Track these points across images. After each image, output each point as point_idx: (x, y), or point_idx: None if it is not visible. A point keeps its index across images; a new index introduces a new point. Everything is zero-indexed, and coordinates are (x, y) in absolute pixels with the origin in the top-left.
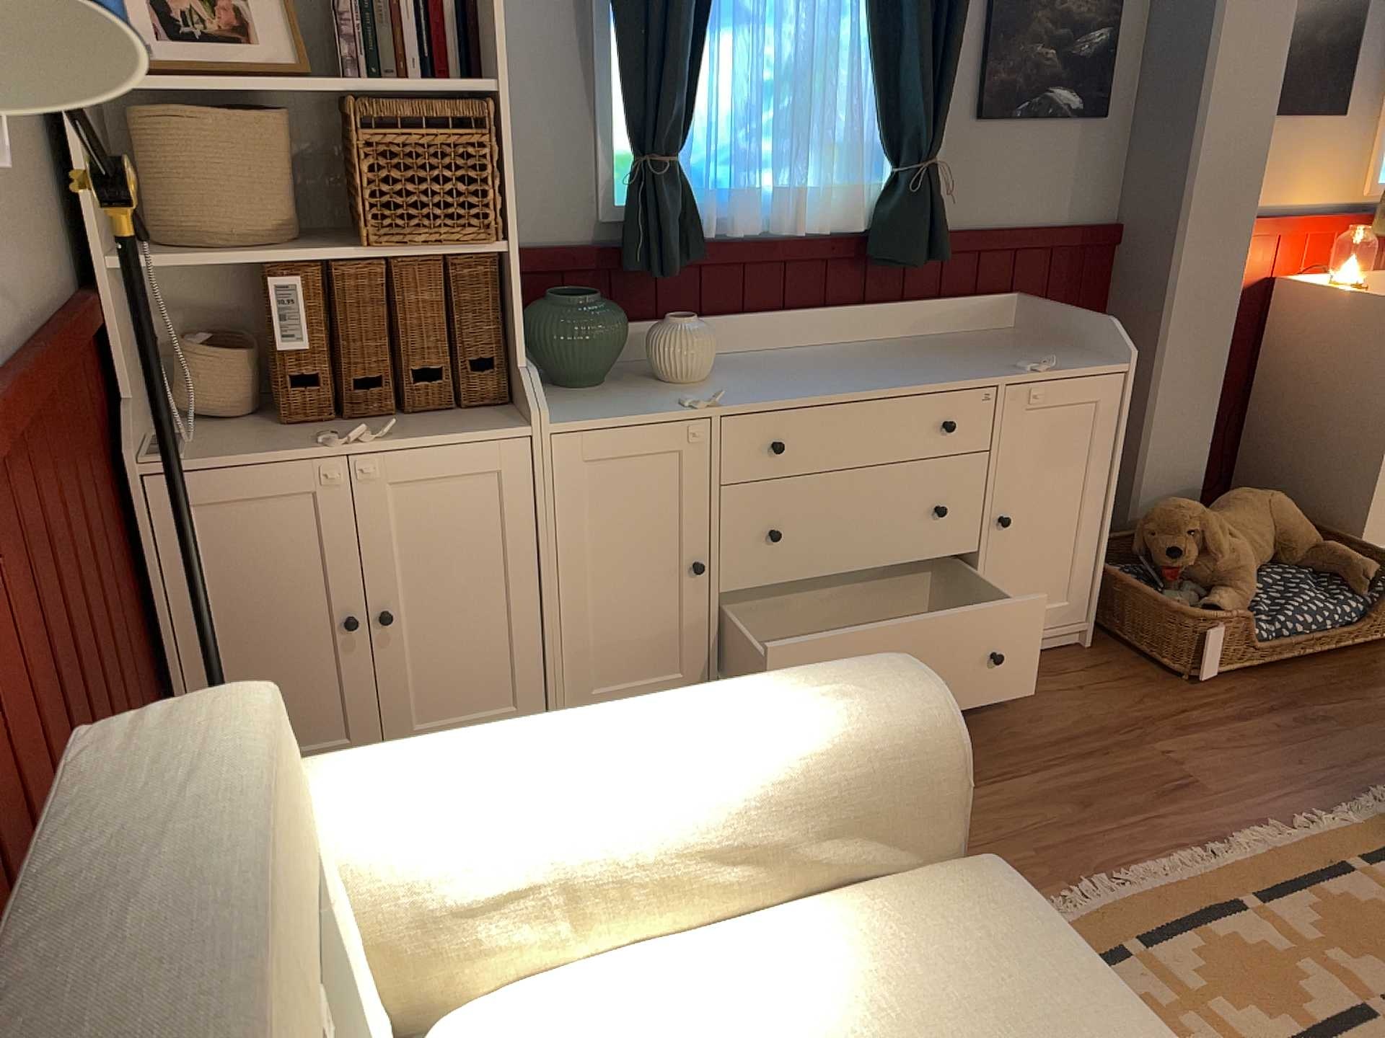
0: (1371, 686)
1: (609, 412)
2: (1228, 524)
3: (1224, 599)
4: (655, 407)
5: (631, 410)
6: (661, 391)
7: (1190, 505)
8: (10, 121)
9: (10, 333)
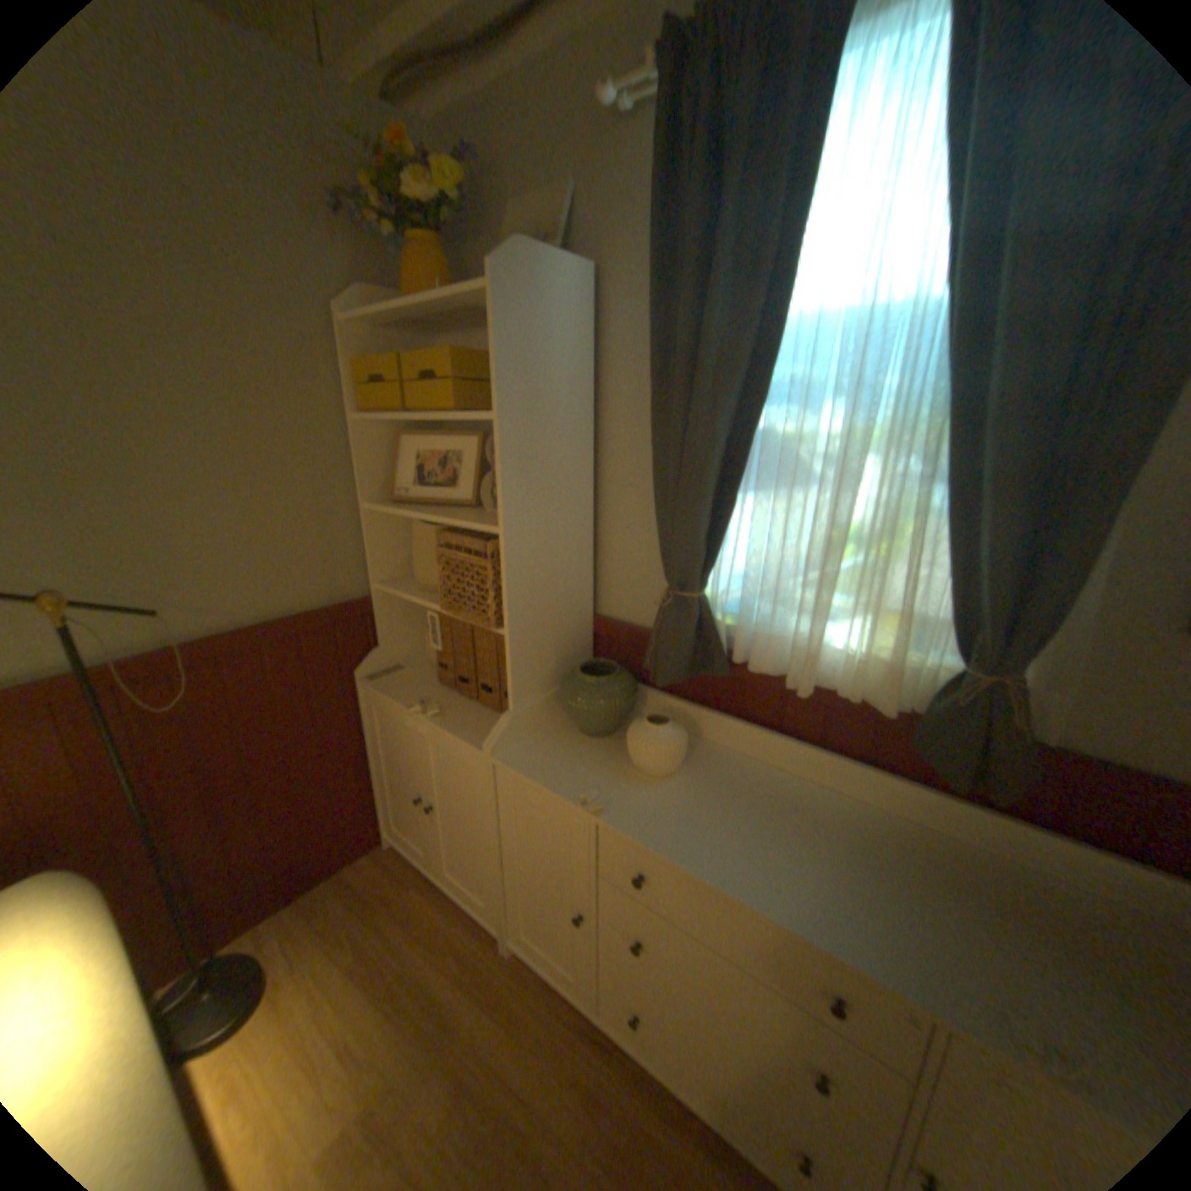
0: None
1: (540, 770)
2: None
3: None
4: (570, 785)
5: (555, 777)
6: (610, 771)
7: None
8: (294, 526)
9: (217, 625)
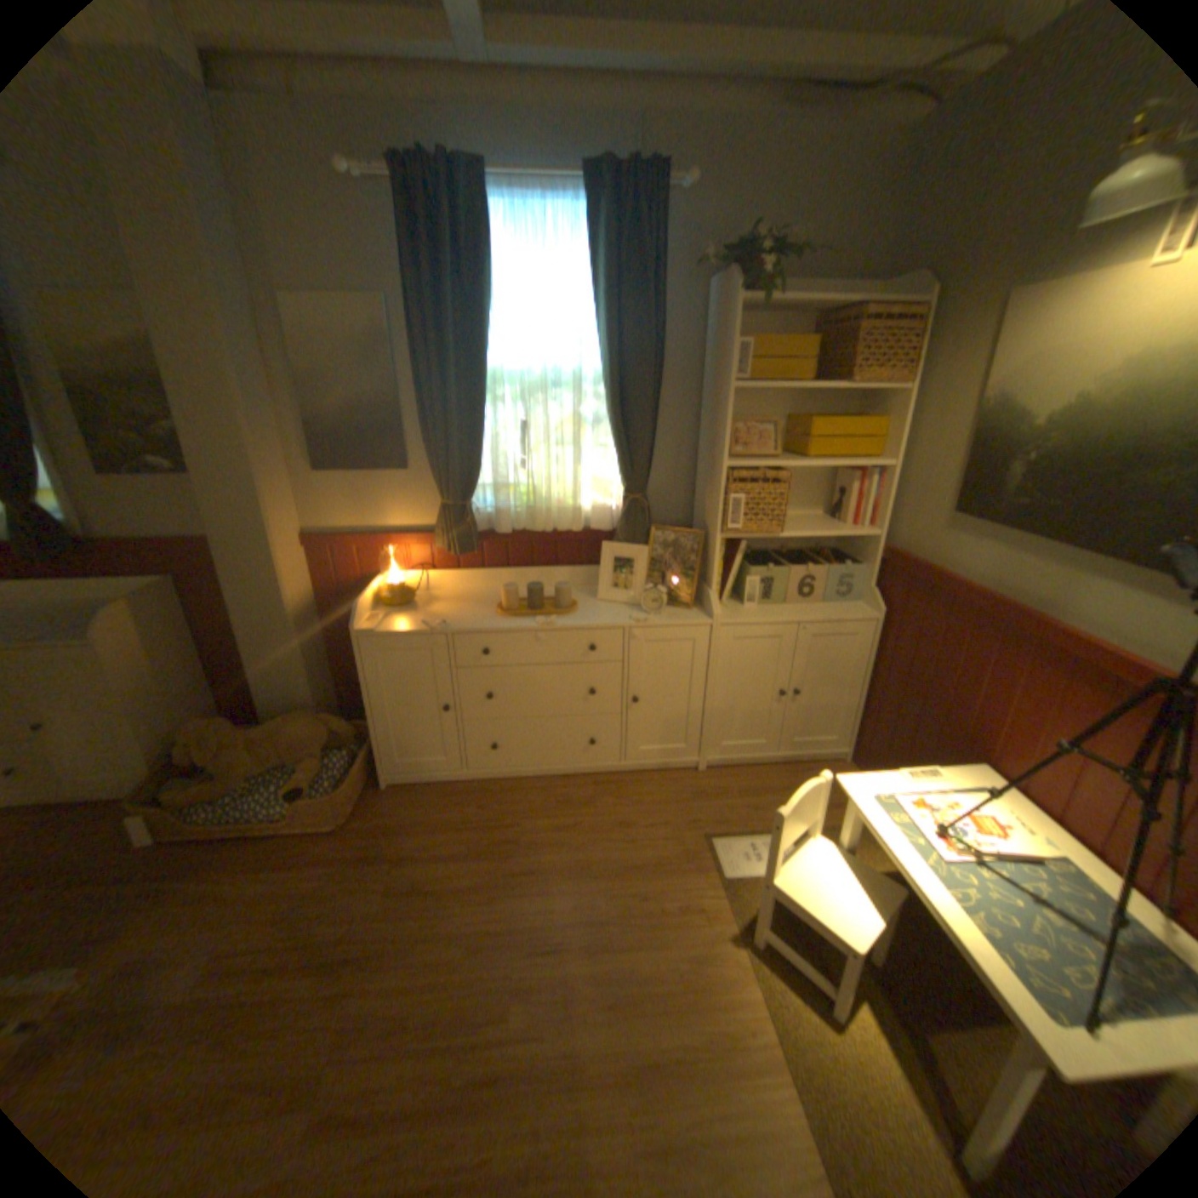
0: (241, 873)
1: None
2: (246, 739)
3: (192, 793)
4: None
5: None
6: None
7: (198, 726)
8: None
9: None
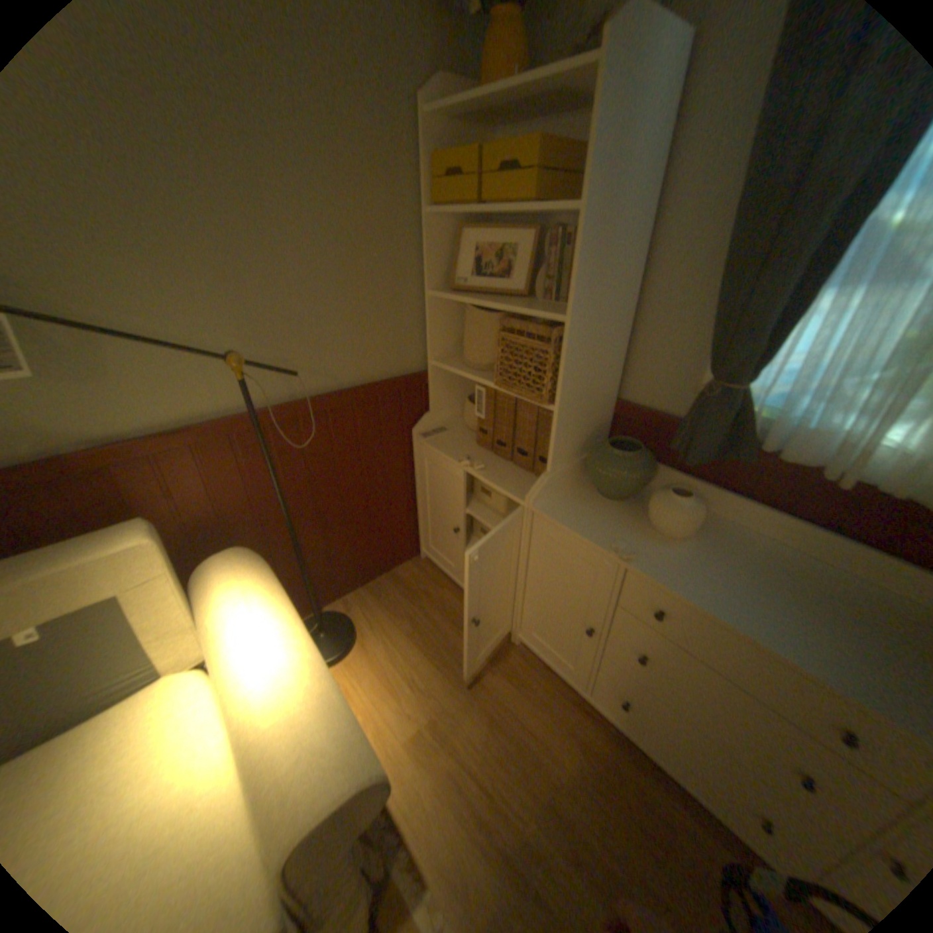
0: None
1: (573, 520)
2: None
3: None
4: (601, 535)
5: (587, 527)
6: (632, 528)
7: None
8: (379, 309)
9: (327, 386)
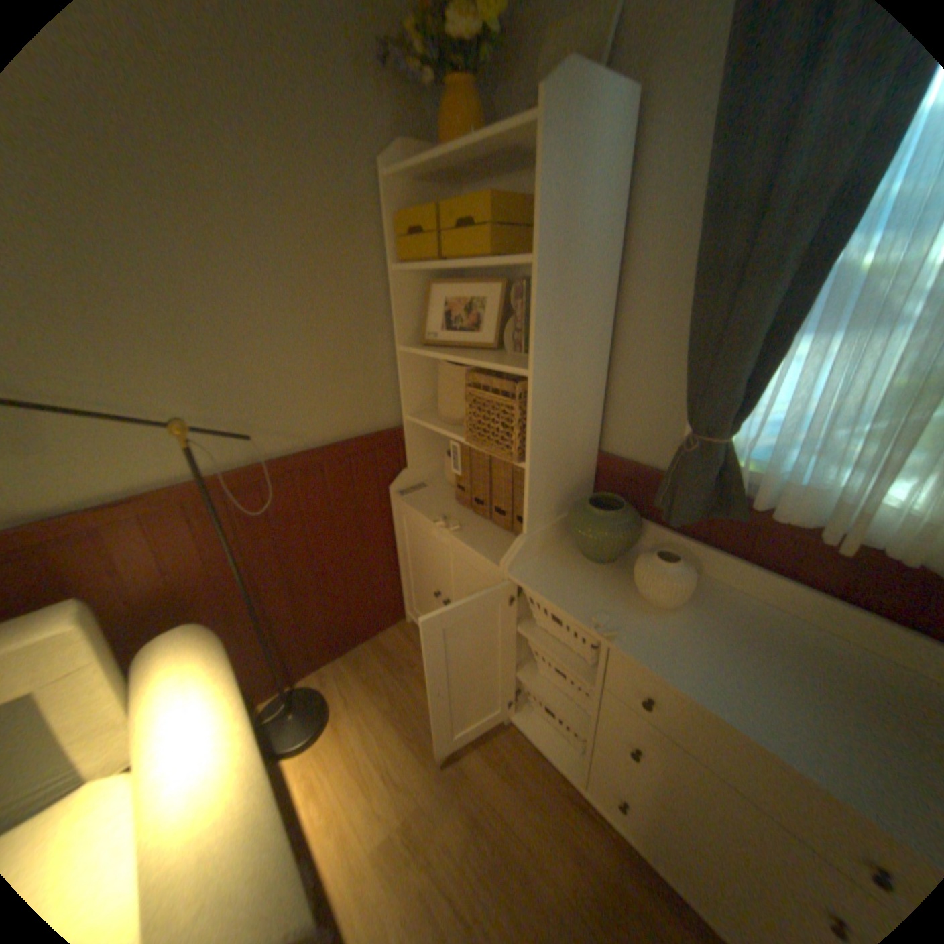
0: None
1: (552, 589)
2: None
3: None
4: (581, 607)
5: (566, 598)
6: (617, 597)
7: None
8: (346, 366)
9: (291, 447)
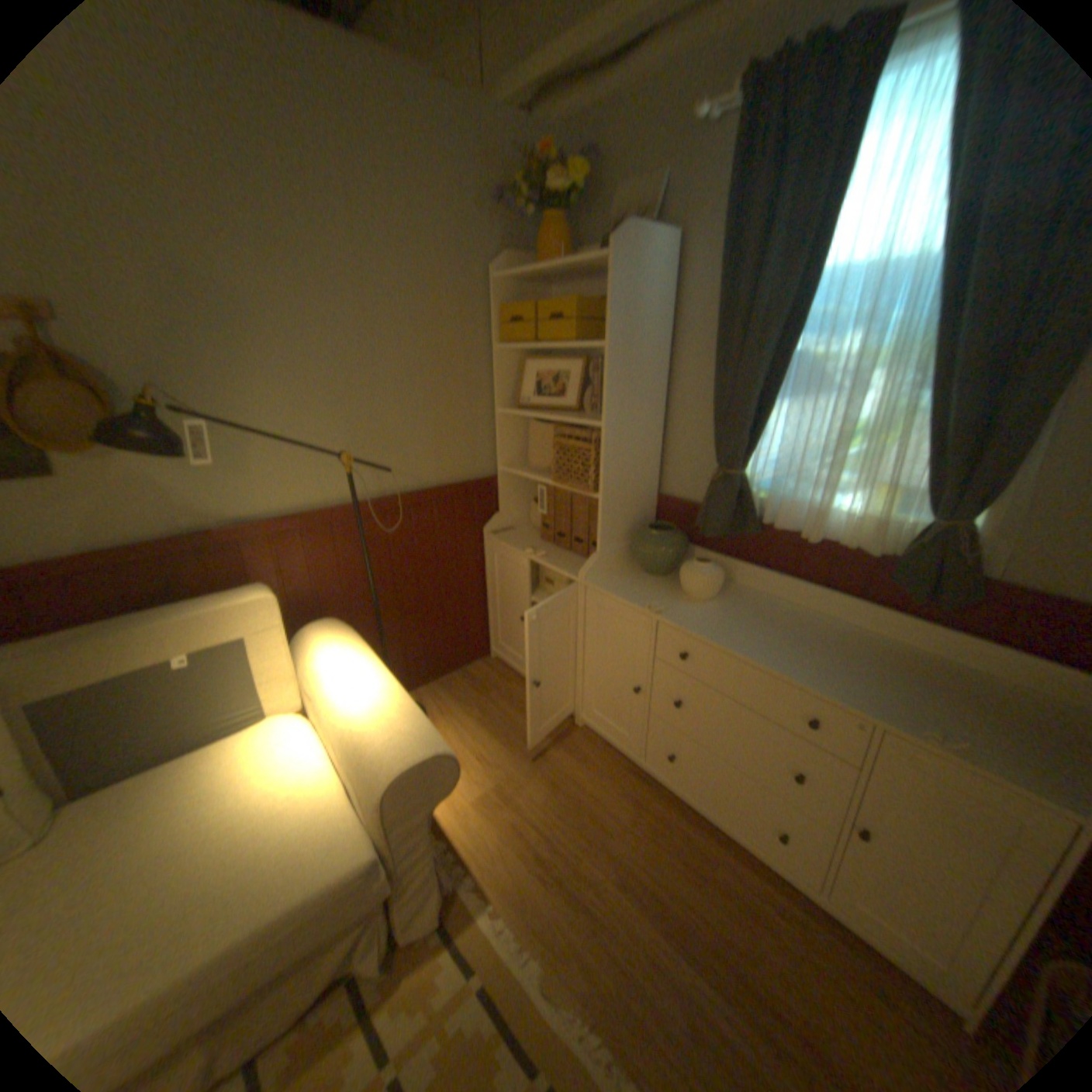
0: None
1: (618, 589)
2: None
3: None
4: (639, 598)
5: (628, 594)
6: (667, 594)
7: None
8: (456, 422)
9: (410, 485)
